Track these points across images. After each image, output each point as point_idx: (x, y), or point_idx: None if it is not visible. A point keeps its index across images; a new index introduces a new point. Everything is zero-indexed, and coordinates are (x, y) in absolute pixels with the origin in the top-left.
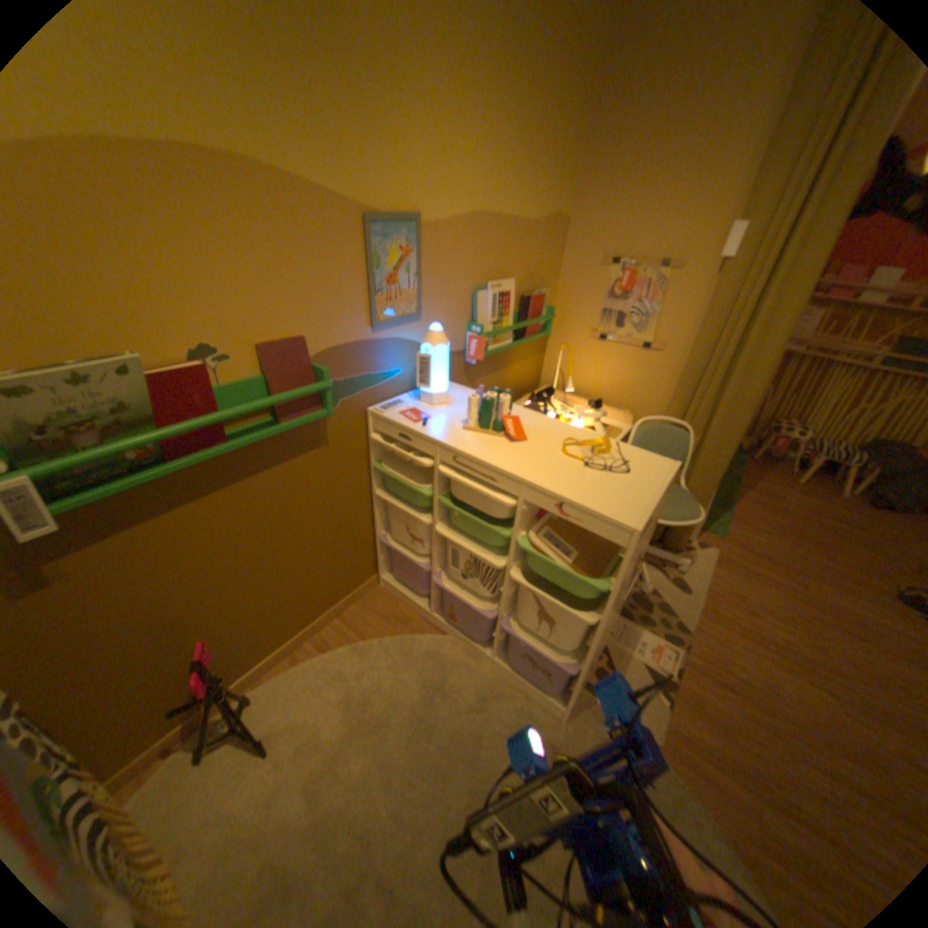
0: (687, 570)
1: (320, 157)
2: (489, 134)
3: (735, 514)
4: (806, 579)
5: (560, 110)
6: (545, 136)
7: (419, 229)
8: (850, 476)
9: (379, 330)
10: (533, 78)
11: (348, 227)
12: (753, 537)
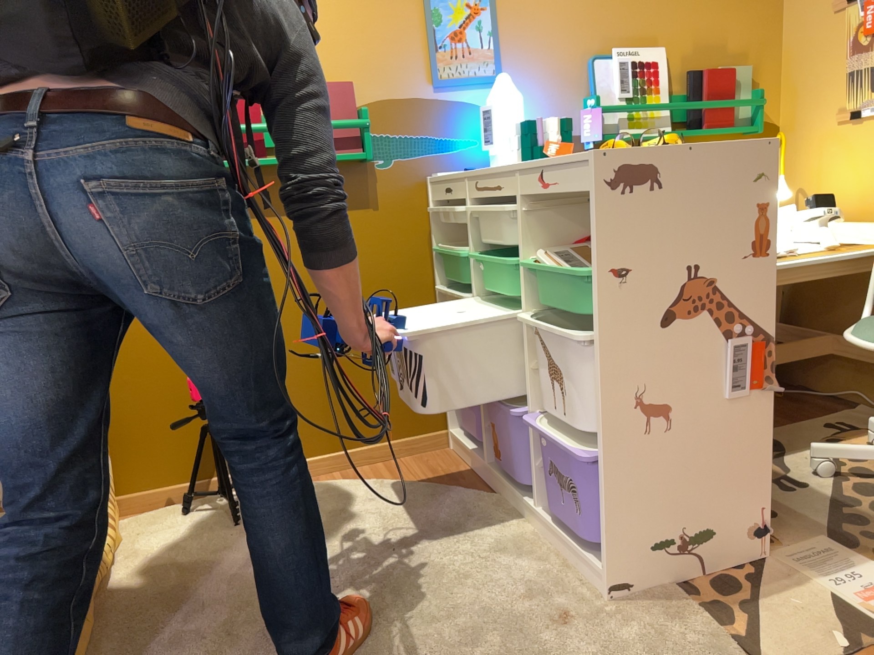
0: None
1: None
2: None
3: None
4: None
5: None
6: None
7: None
8: None
9: (442, 88)
10: None
11: None
12: None
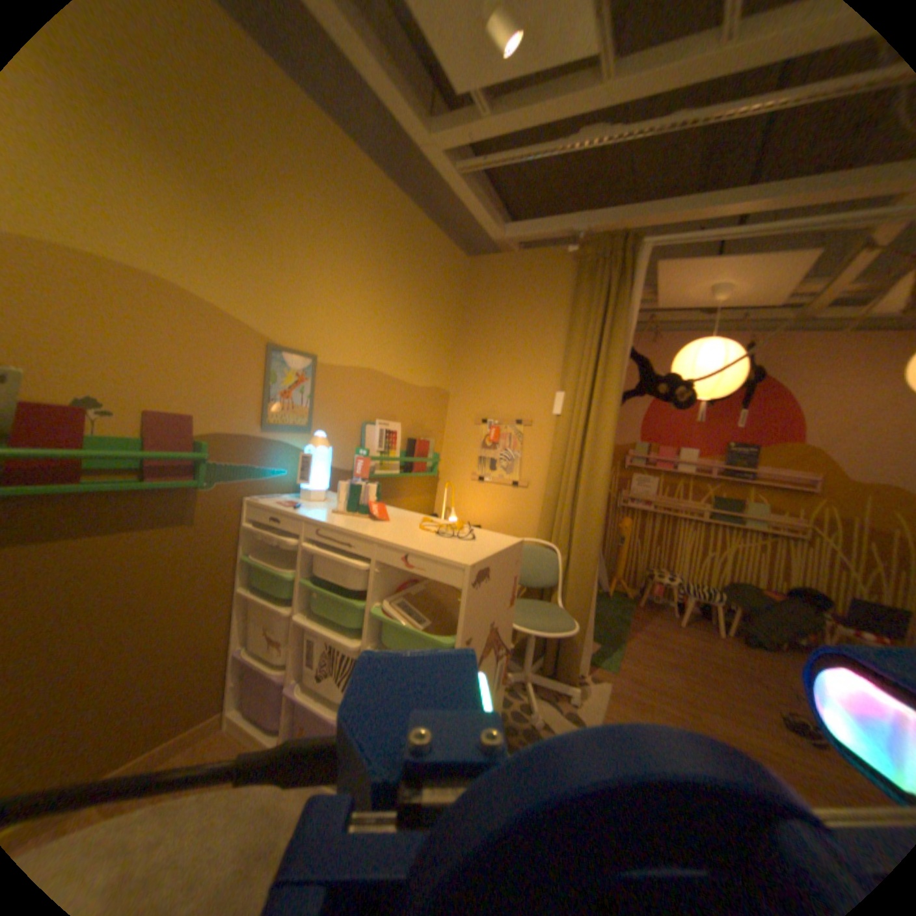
0: (579, 704)
1: (240, 301)
2: (379, 323)
3: (626, 653)
4: (698, 712)
5: (435, 325)
6: (424, 336)
7: (316, 366)
8: (724, 623)
9: (270, 431)
10: (413, 302)
11: (254, 349)
12: (644, 674)
